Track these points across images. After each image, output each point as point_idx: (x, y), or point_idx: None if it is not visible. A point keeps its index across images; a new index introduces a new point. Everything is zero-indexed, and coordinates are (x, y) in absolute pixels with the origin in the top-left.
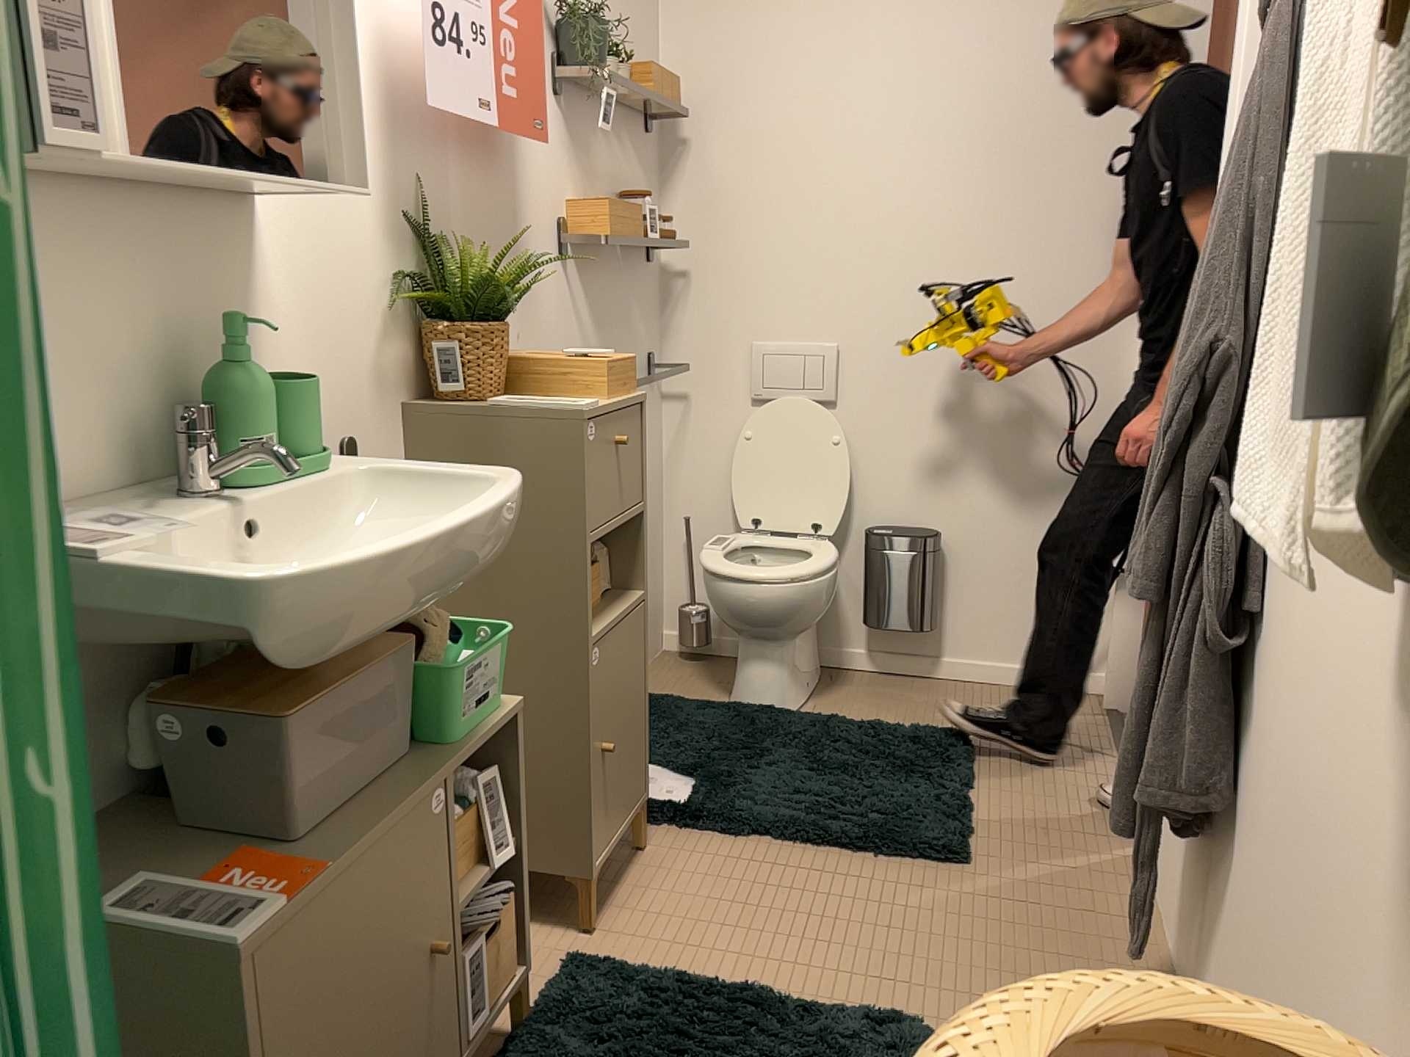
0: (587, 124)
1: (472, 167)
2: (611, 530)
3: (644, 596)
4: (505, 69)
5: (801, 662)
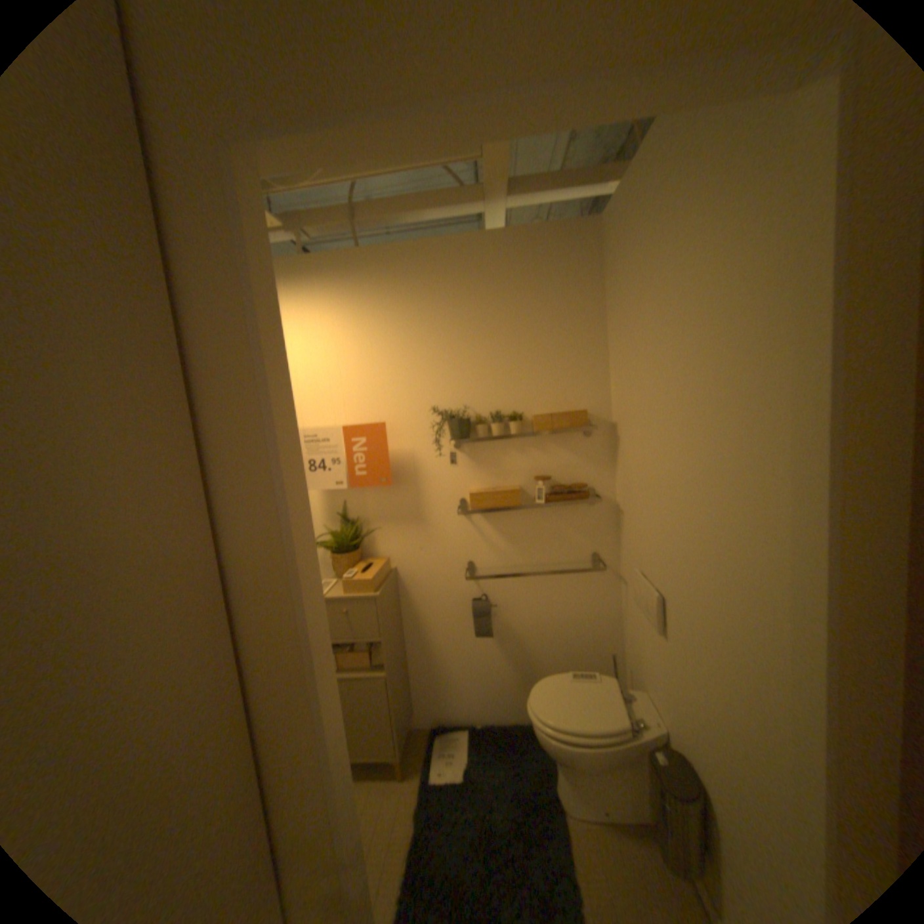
0: (493, 452)
1: (379, 491)
2: (340, 644)
3: (386, 678)
4: (355, 466)
5: (593, 794)
